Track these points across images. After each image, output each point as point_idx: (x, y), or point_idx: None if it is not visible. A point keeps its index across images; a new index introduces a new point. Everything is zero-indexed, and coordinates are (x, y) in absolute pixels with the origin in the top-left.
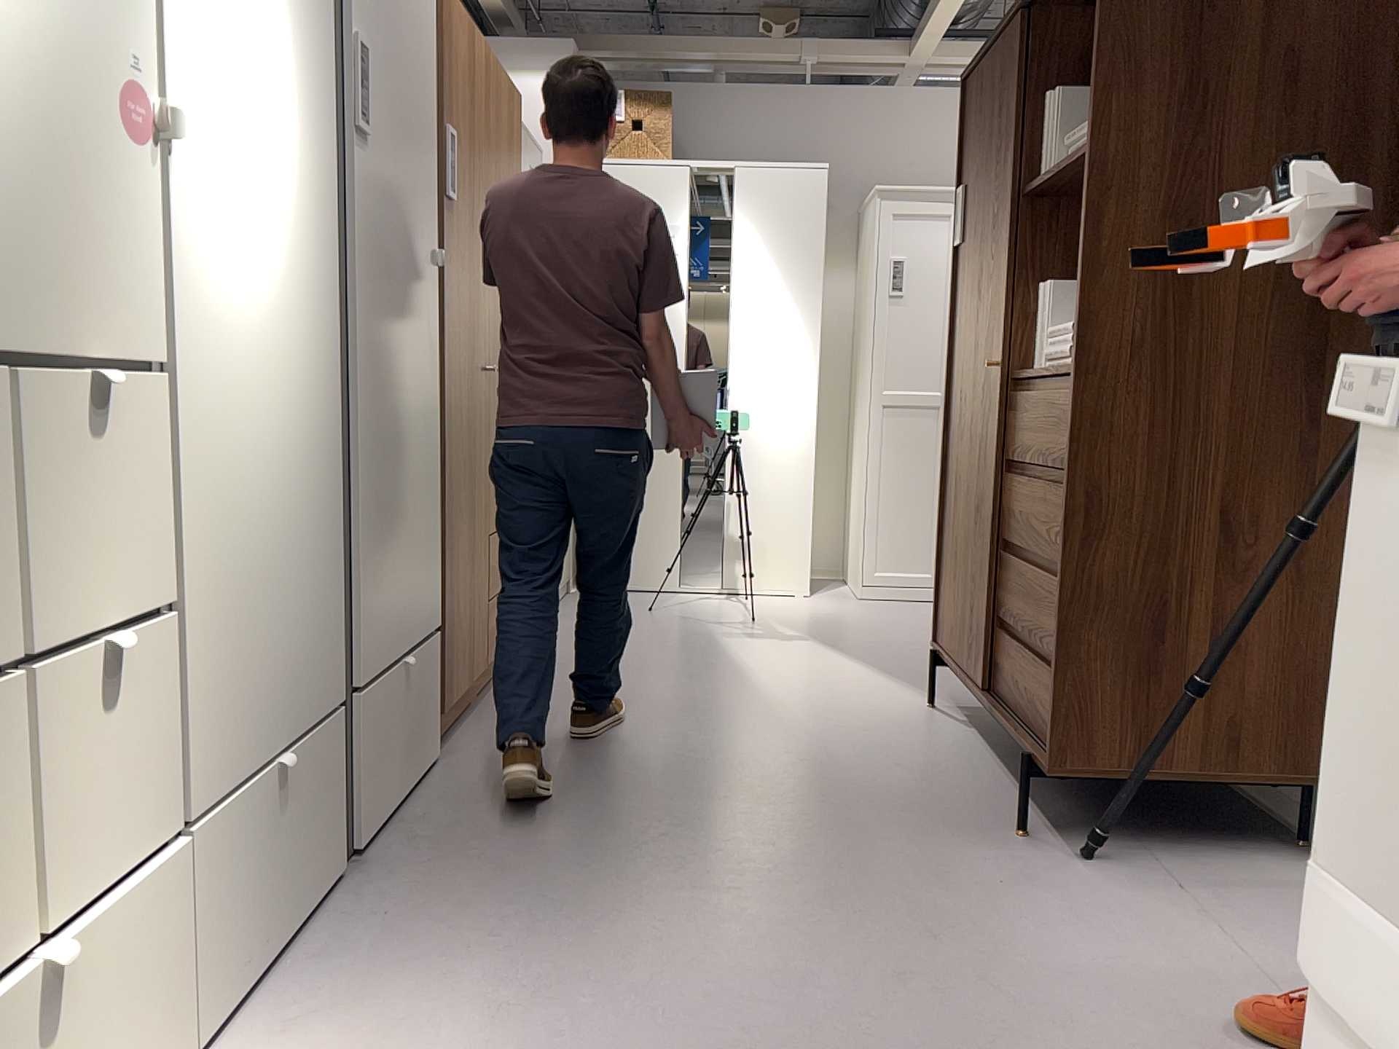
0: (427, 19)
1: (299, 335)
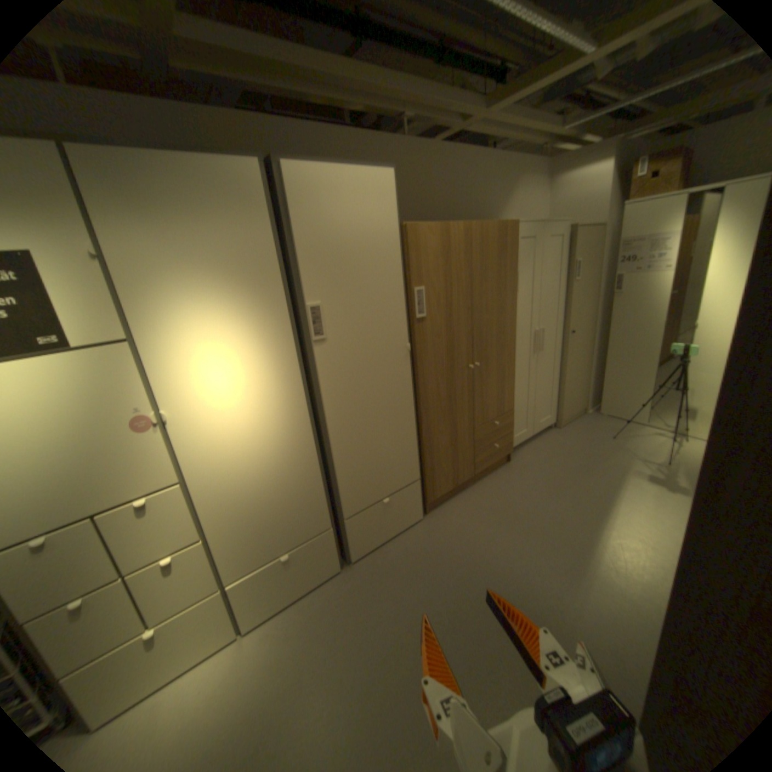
0: (390, 252)
1: (278, 432)
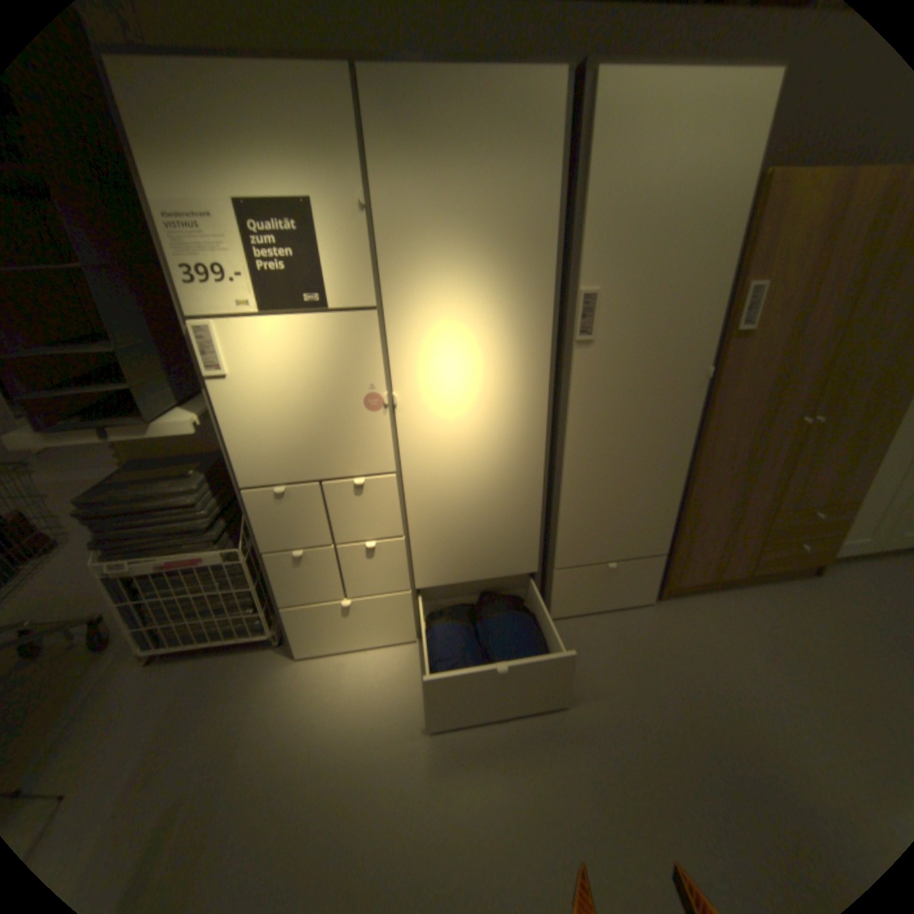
0: (730, 219)
1: (506, 447)
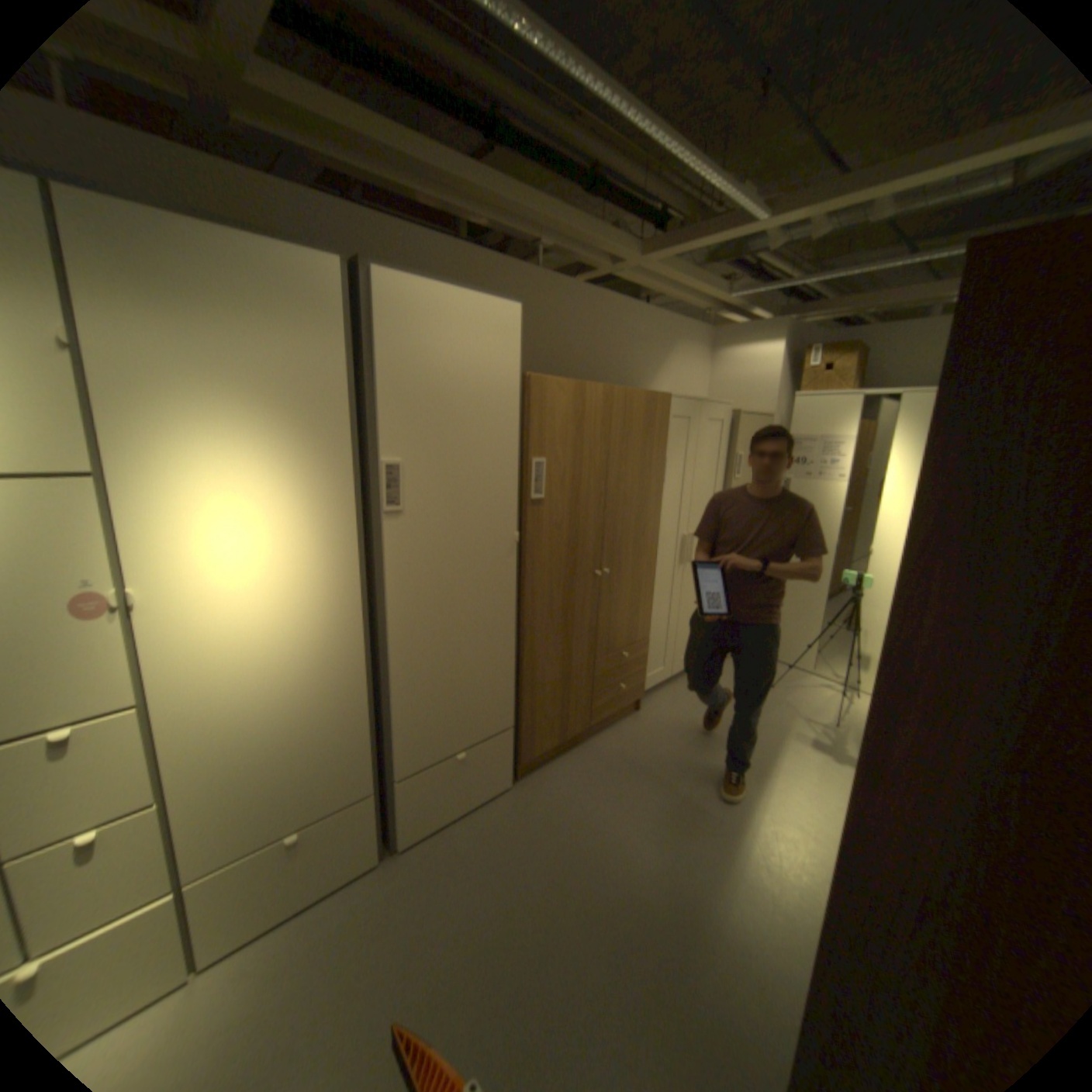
0: (506, 408)
1: (312, 640)
